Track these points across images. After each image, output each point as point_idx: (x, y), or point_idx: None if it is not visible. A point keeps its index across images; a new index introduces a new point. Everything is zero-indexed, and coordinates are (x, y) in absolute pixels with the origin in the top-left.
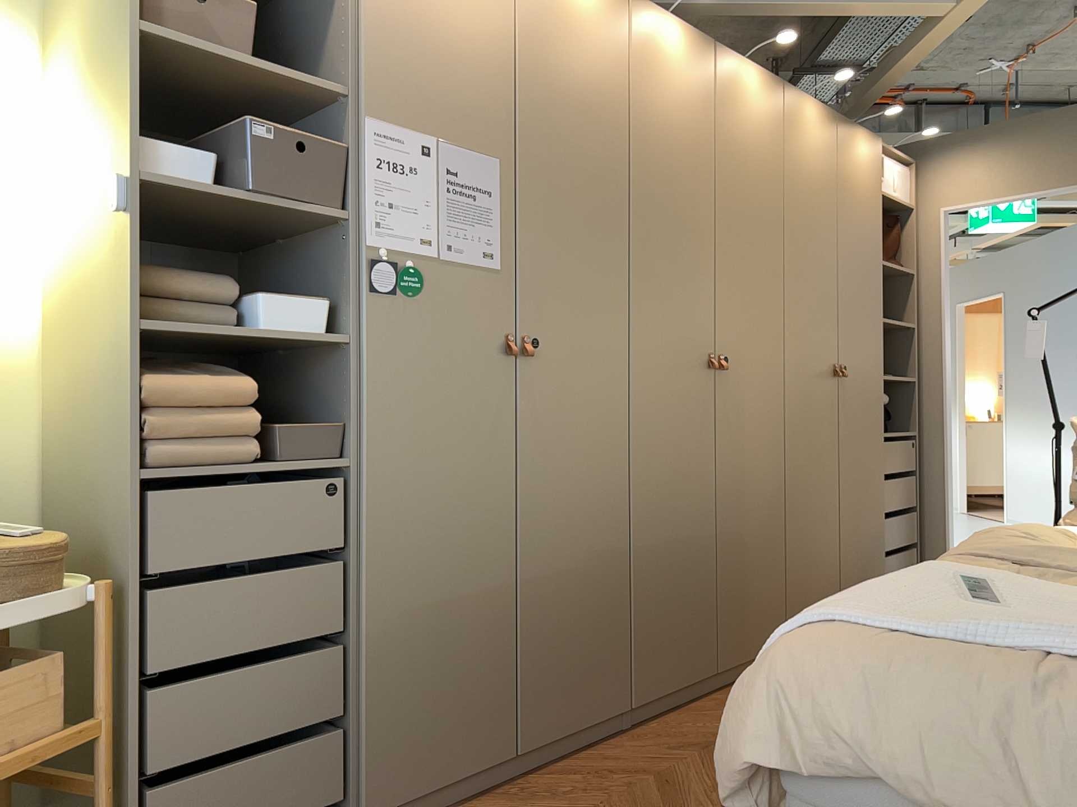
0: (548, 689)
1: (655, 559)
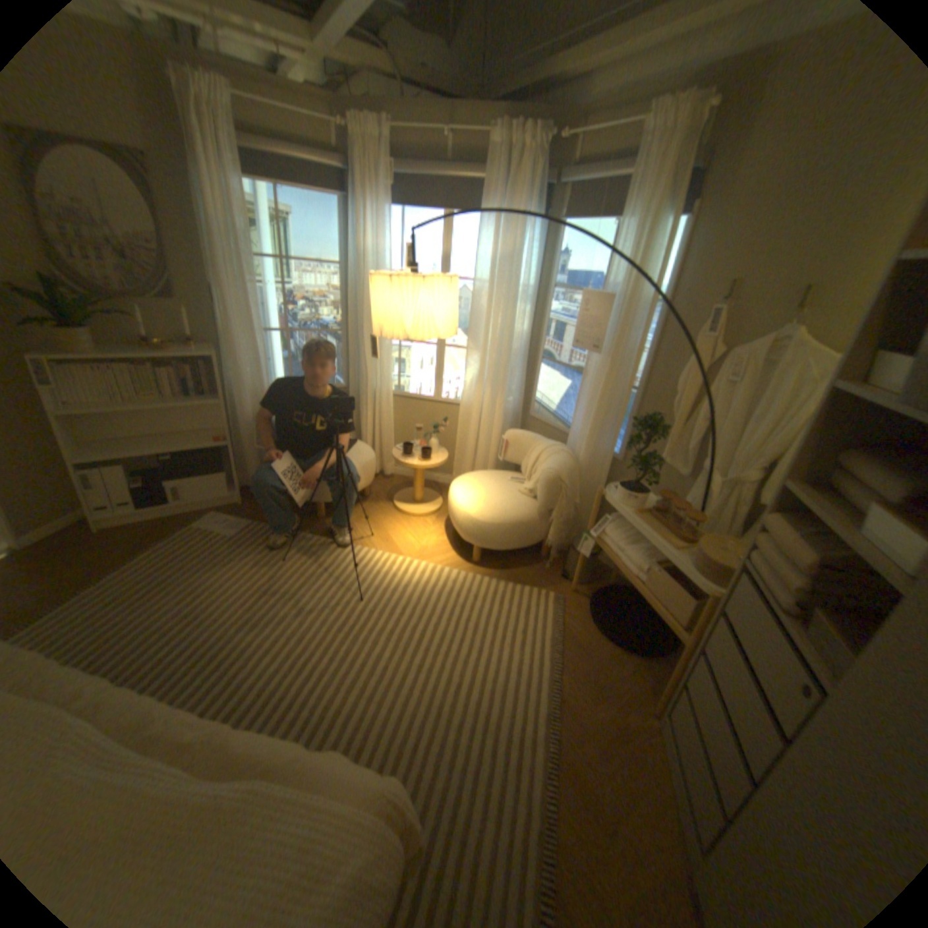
0: None
1: None
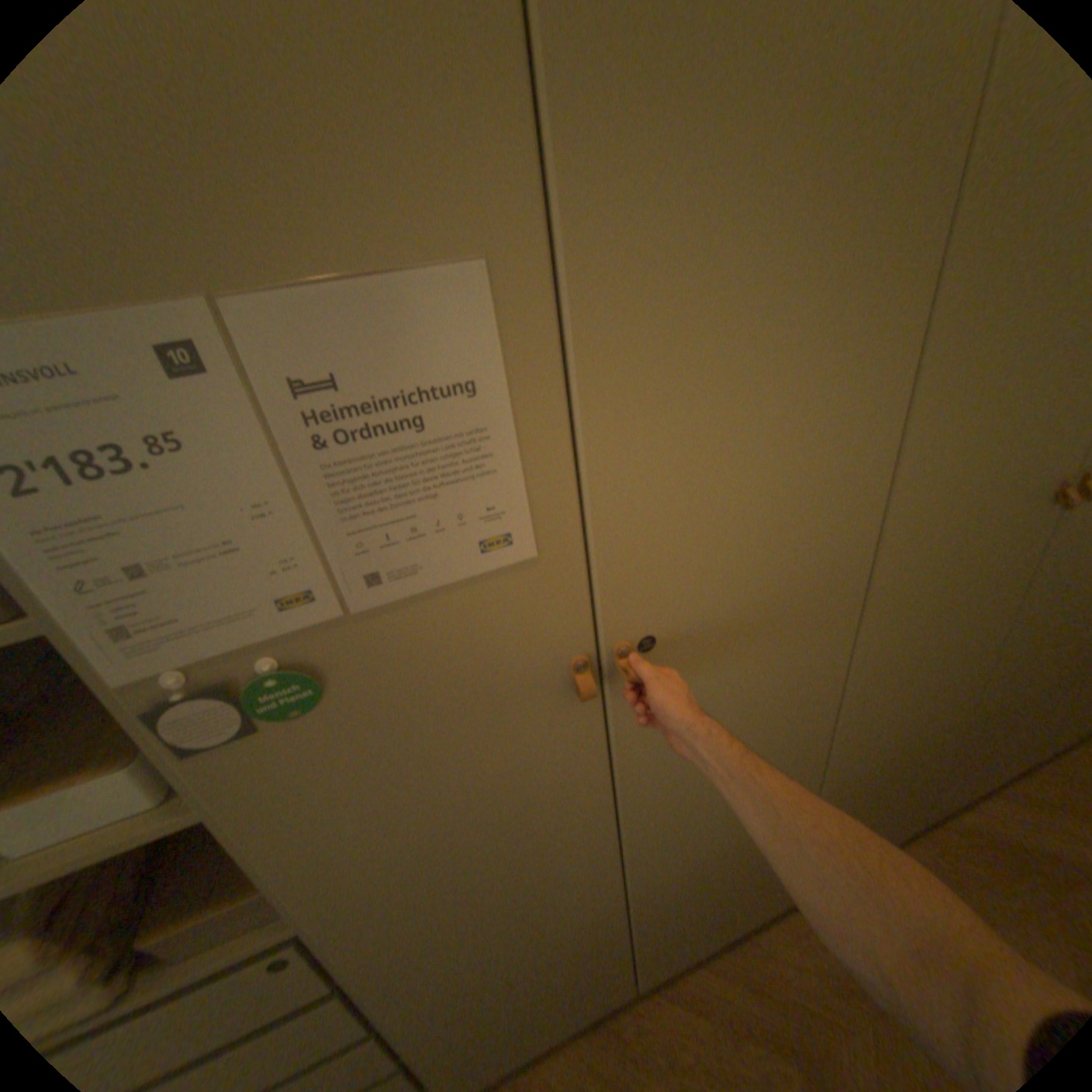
0: (678, 943)
1: (858, 786)
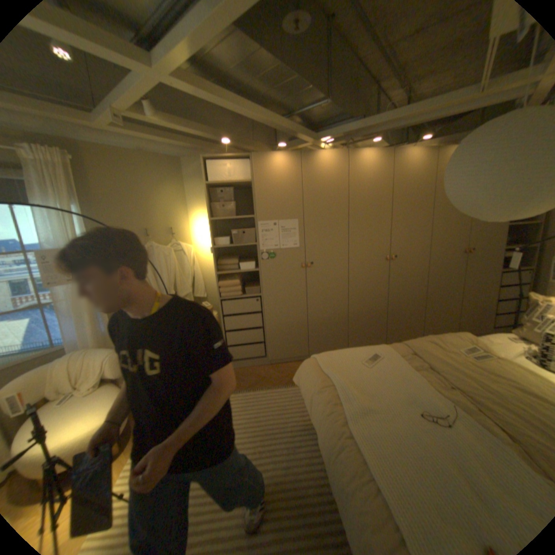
0: (318, 343)
1: (357, 315)
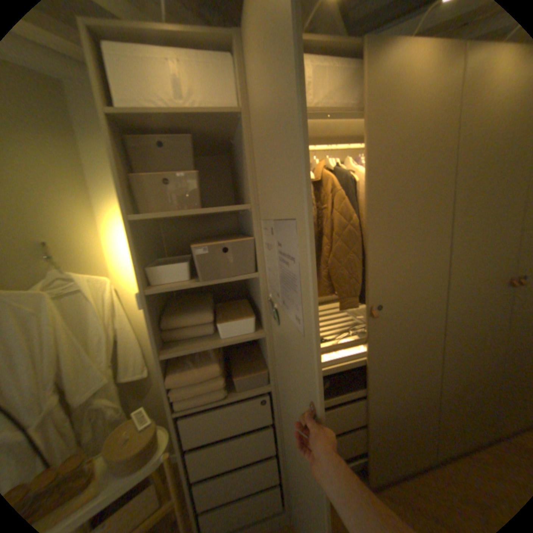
0: (386, 460)
1: (456, 395)
